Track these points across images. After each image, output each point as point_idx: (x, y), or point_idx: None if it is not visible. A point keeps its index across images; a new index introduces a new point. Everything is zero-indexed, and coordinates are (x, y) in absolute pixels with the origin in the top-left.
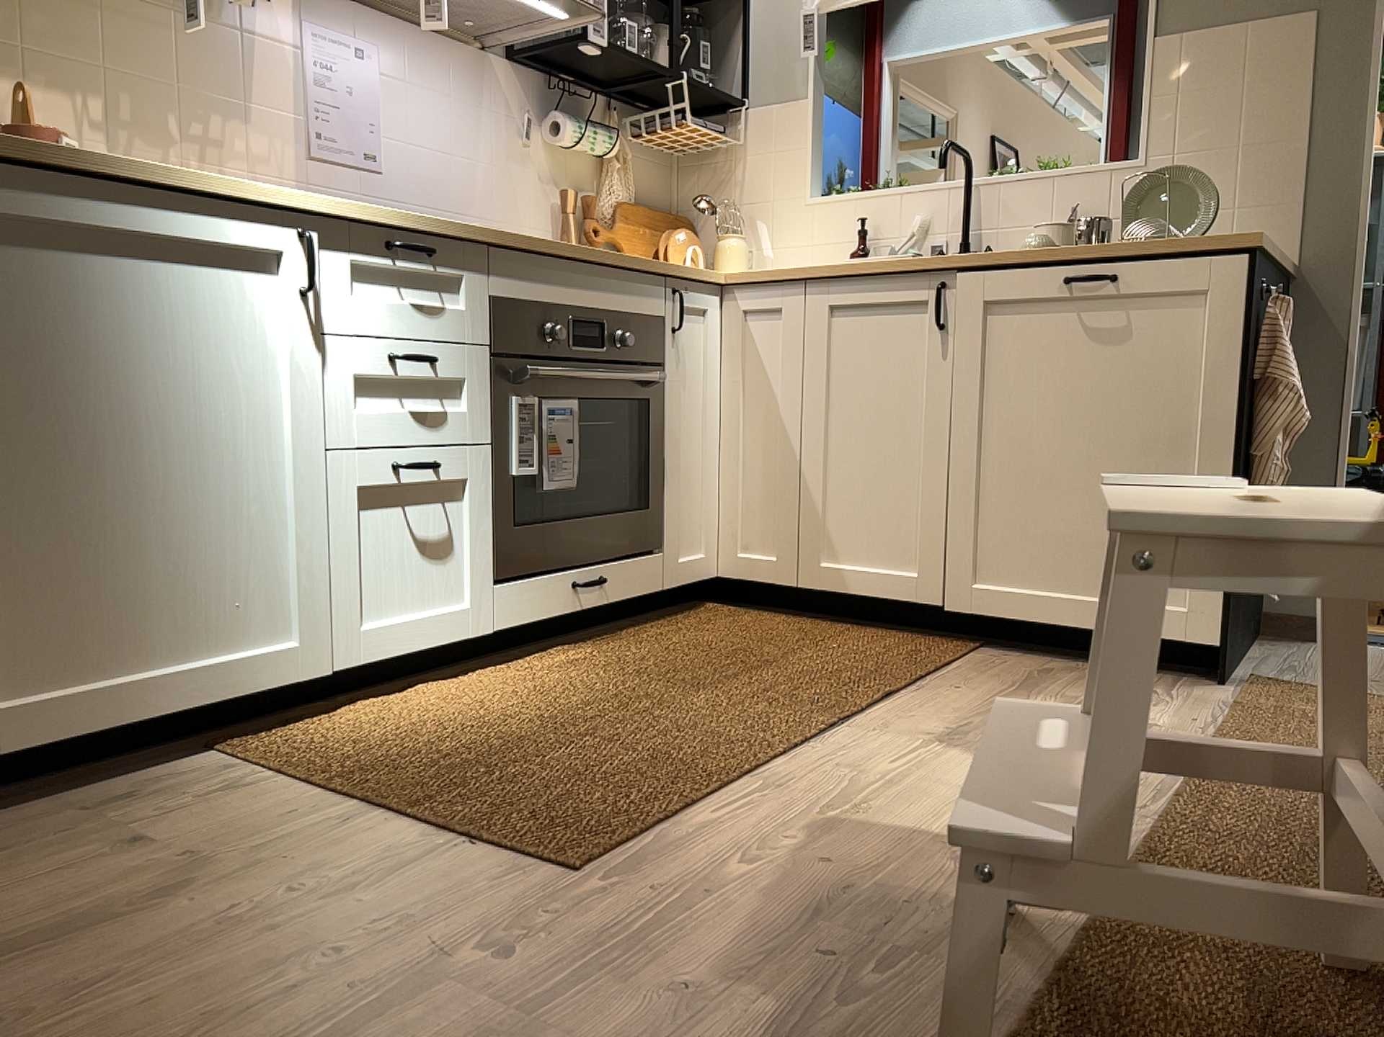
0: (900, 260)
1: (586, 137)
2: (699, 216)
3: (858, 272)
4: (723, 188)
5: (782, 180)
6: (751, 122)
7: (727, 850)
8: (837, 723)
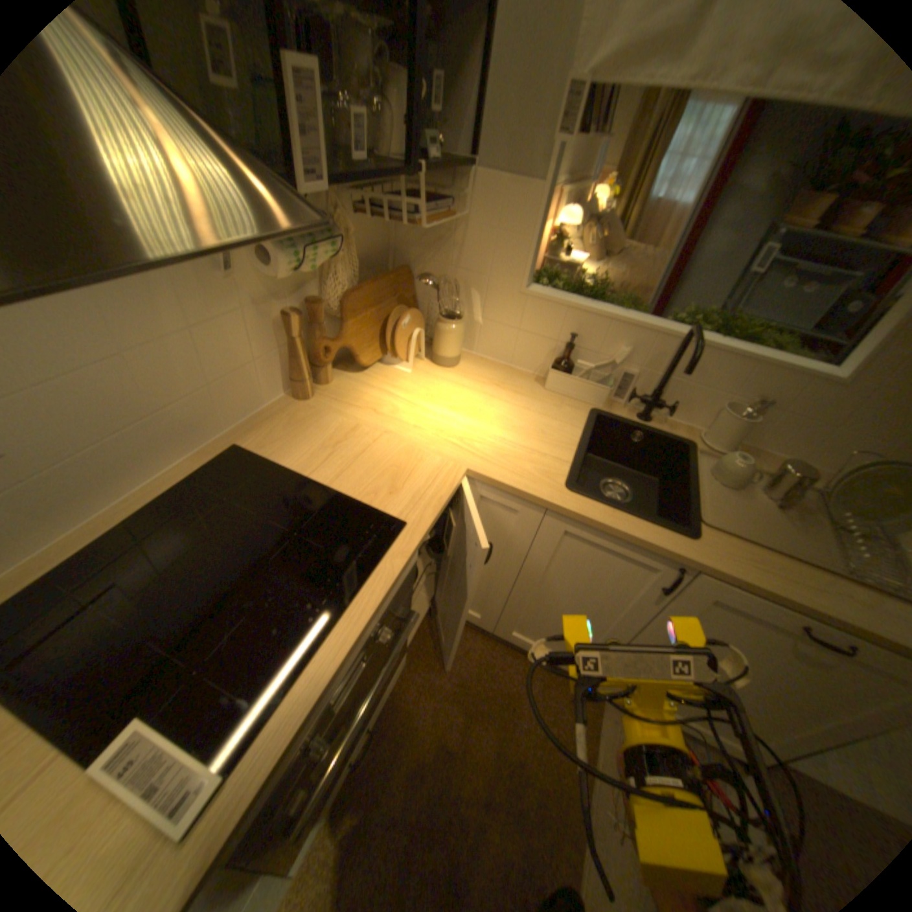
0: (651, 542)
1: (302, 258)
2: (414, 259)
3: (603, 528)
4: (440, 241)
5: (501, 257)
6: (478, 180)
7: None
8: None
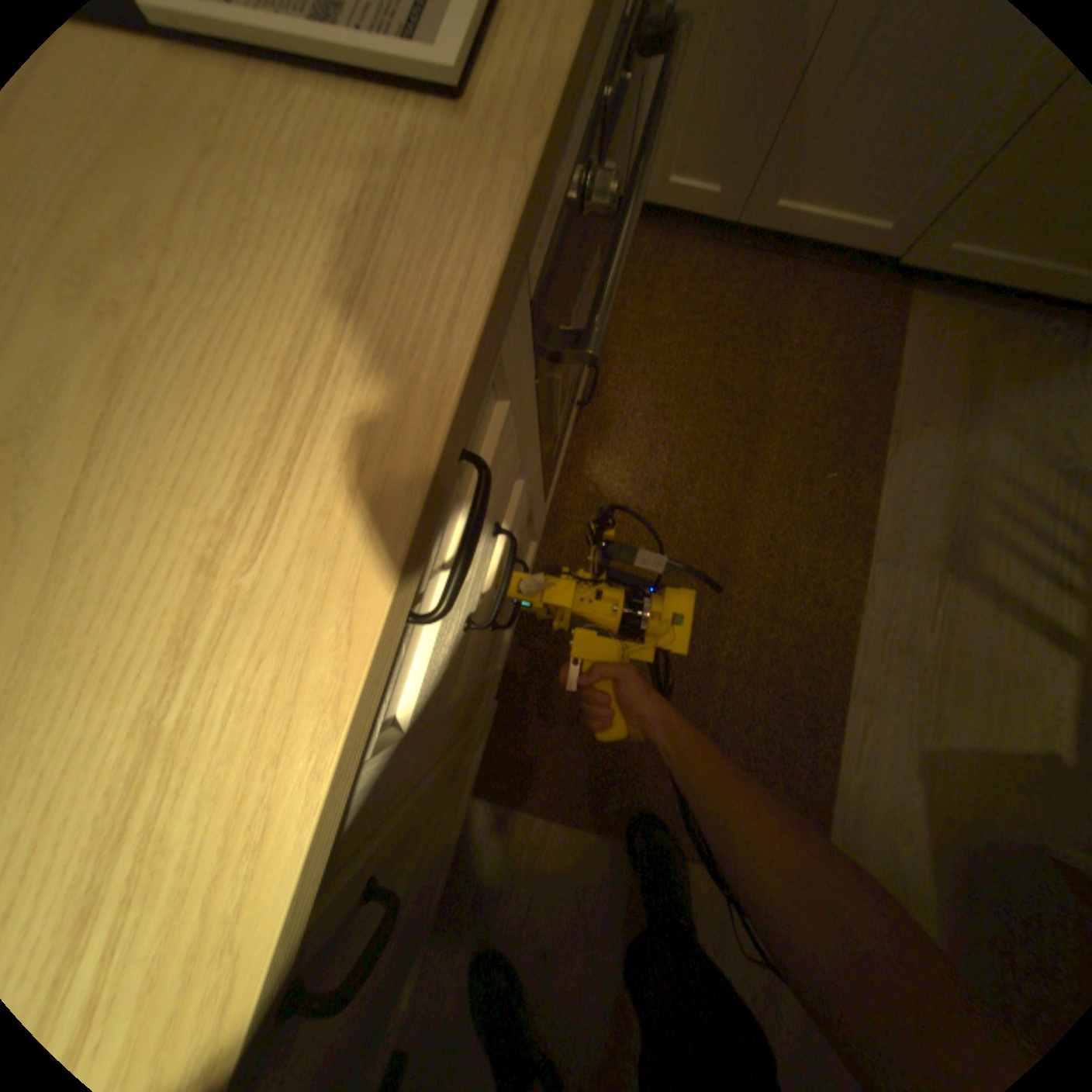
0: None
1: None
2: None
3: None
4: None
5: None
6: None
7: (886, 830)
8: (871, 574)
